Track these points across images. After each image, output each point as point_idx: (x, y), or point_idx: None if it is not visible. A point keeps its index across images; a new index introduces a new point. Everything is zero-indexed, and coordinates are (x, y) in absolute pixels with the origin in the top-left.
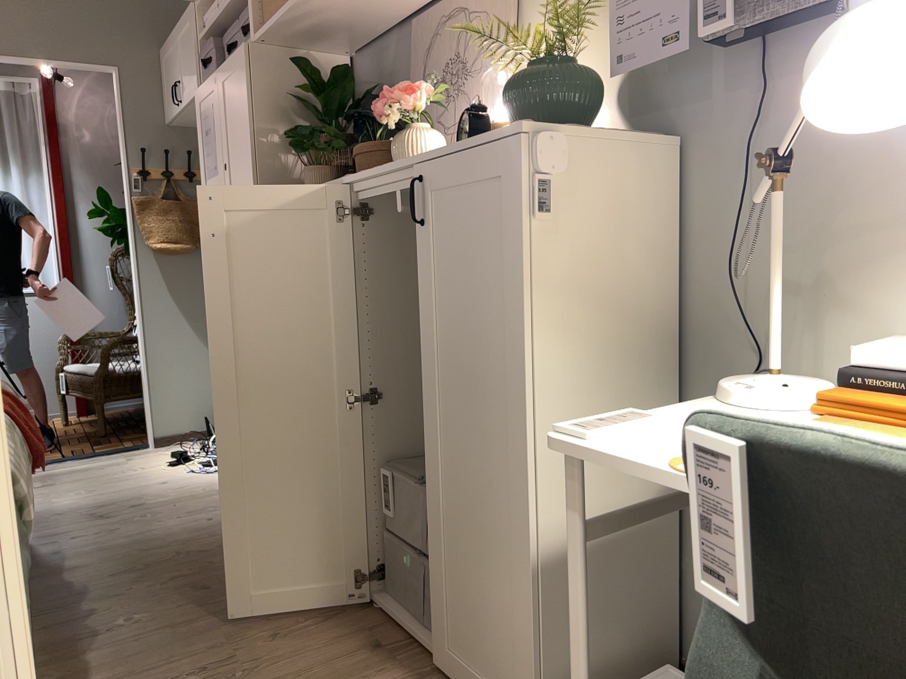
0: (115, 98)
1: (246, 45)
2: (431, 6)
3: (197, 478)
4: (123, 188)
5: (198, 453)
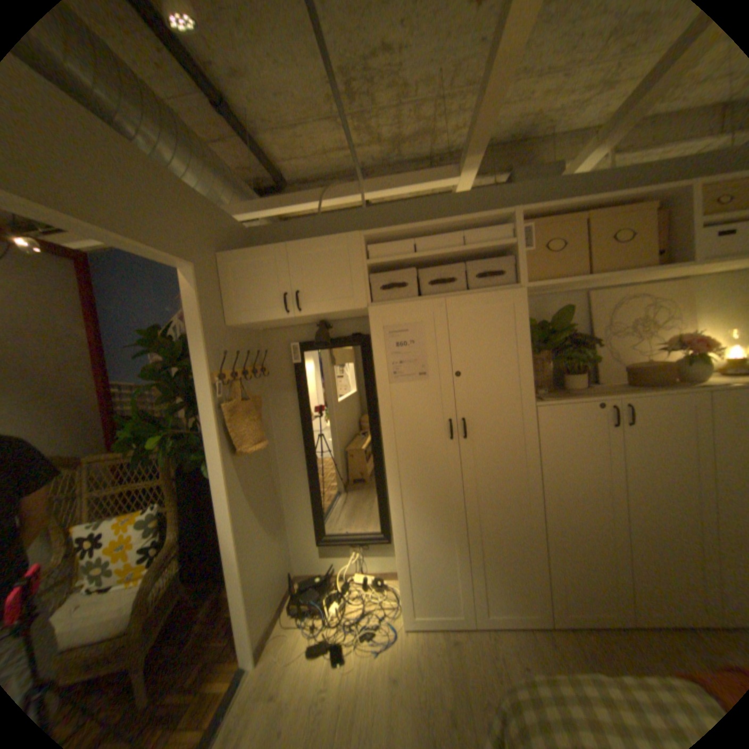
0: (183, 296)
1: (523, 290)
2: (609, 288)
3: (403, 654)
4: (197, 395)
5: (319, 637)
